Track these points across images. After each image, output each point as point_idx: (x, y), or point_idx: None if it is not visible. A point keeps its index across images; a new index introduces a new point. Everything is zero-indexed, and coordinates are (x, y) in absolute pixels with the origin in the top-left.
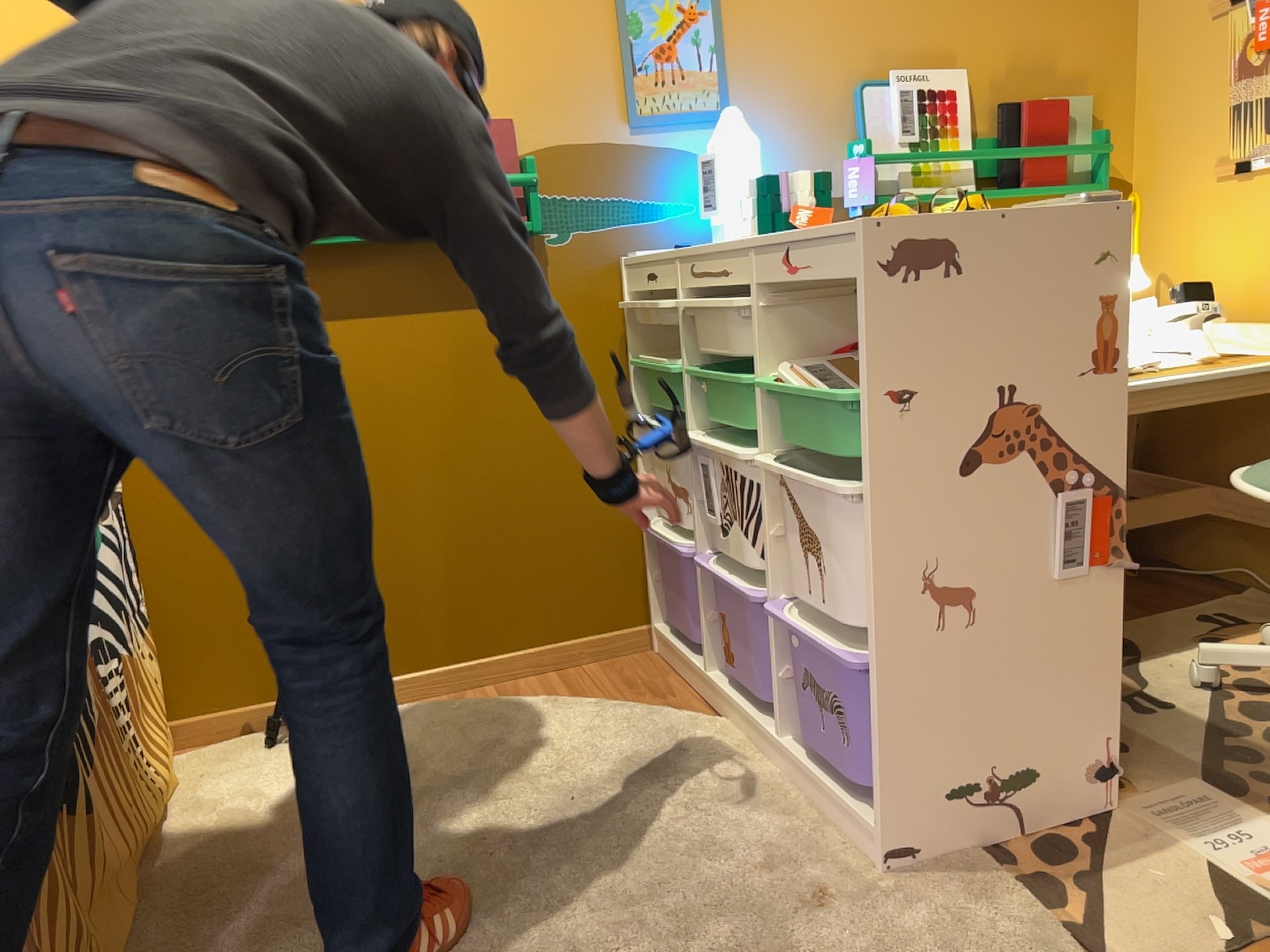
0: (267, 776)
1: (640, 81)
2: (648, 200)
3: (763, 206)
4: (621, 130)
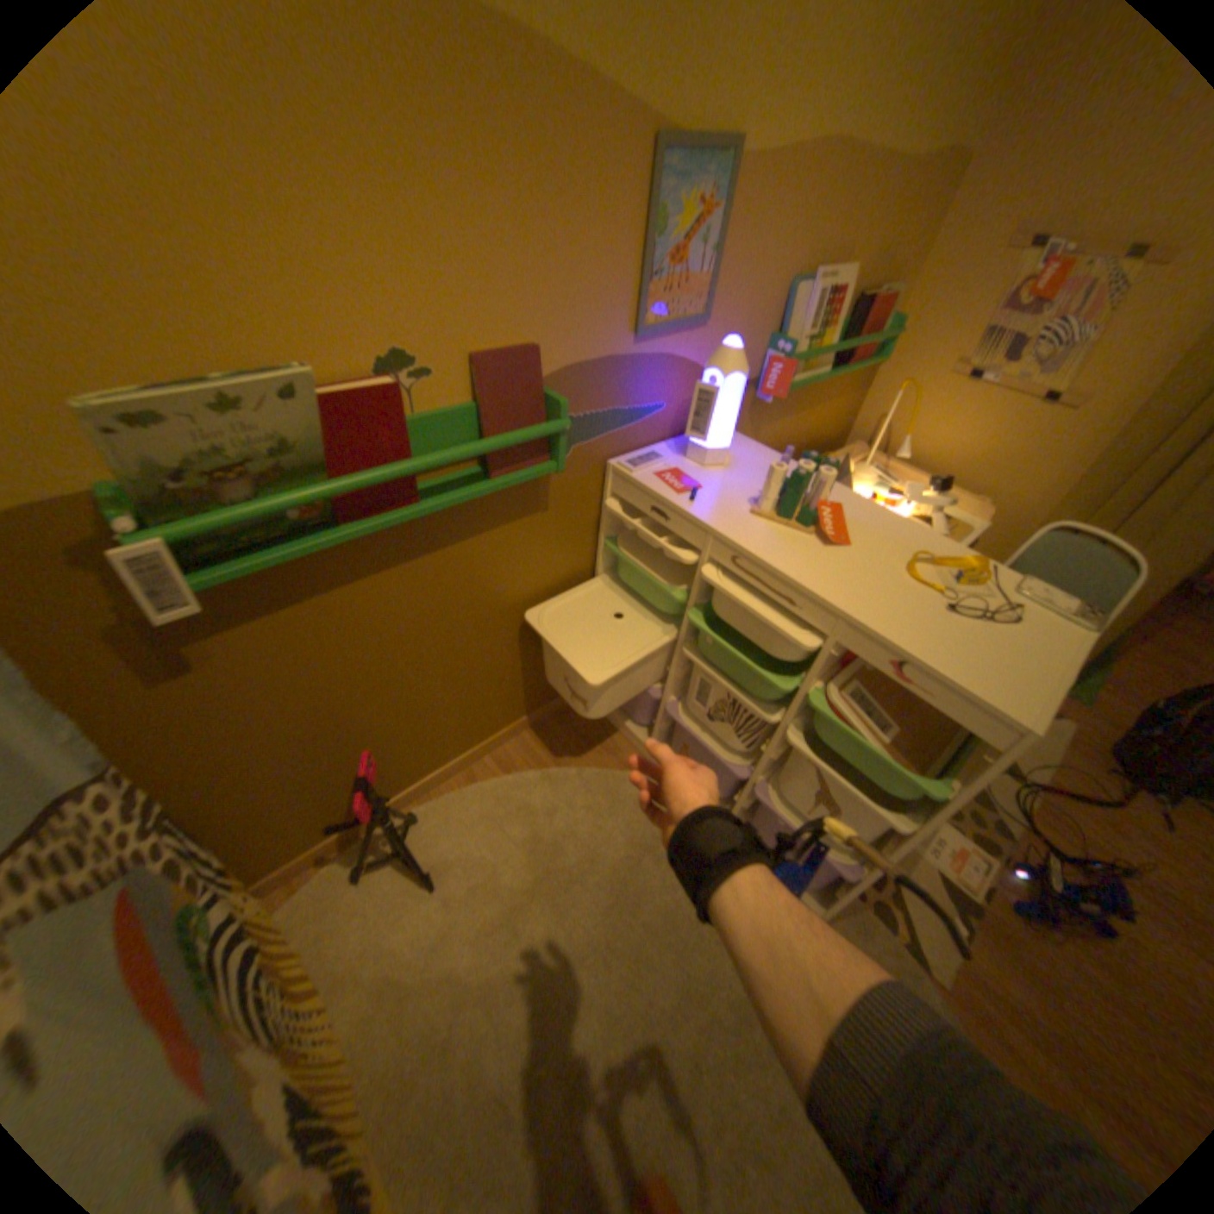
0: (379, 927)
1: (654, 288)
2: (634, 407)
3: (794, 498)
4: (627, 342)
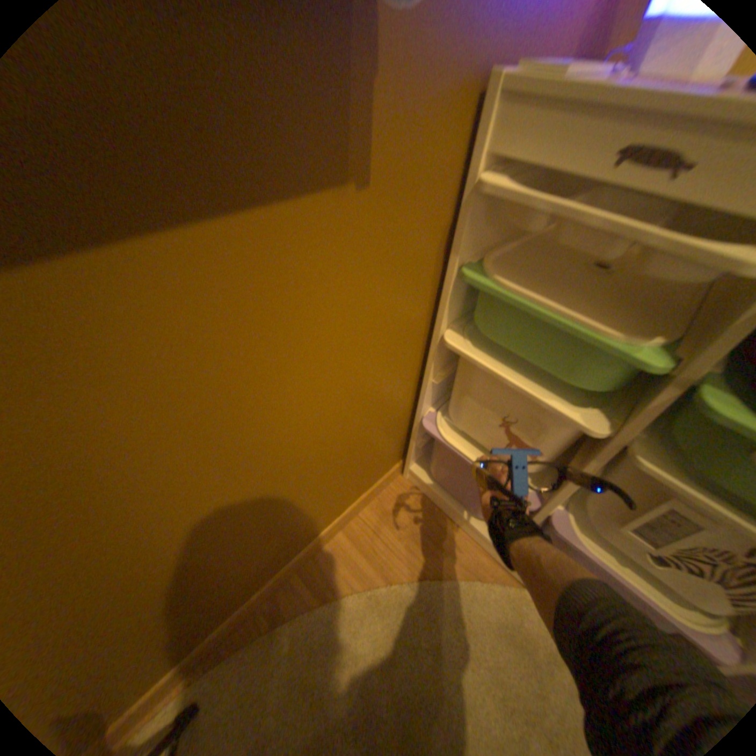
0: None
1: None
2: None
3: None
4: None
